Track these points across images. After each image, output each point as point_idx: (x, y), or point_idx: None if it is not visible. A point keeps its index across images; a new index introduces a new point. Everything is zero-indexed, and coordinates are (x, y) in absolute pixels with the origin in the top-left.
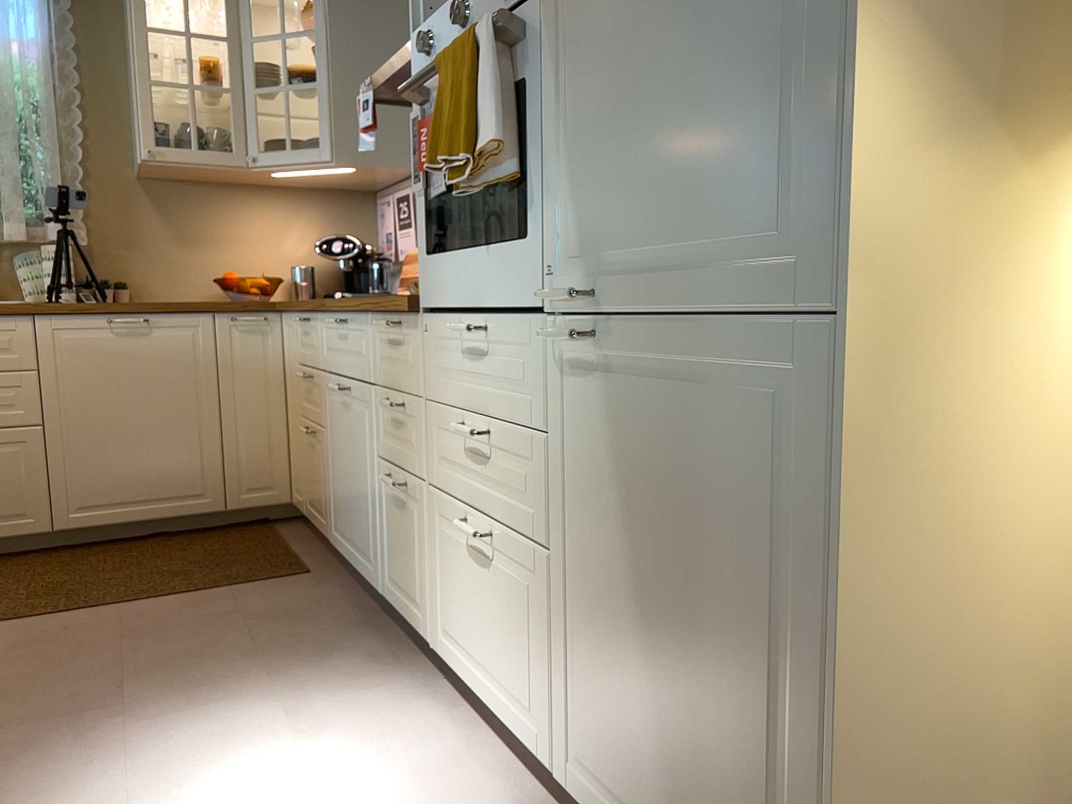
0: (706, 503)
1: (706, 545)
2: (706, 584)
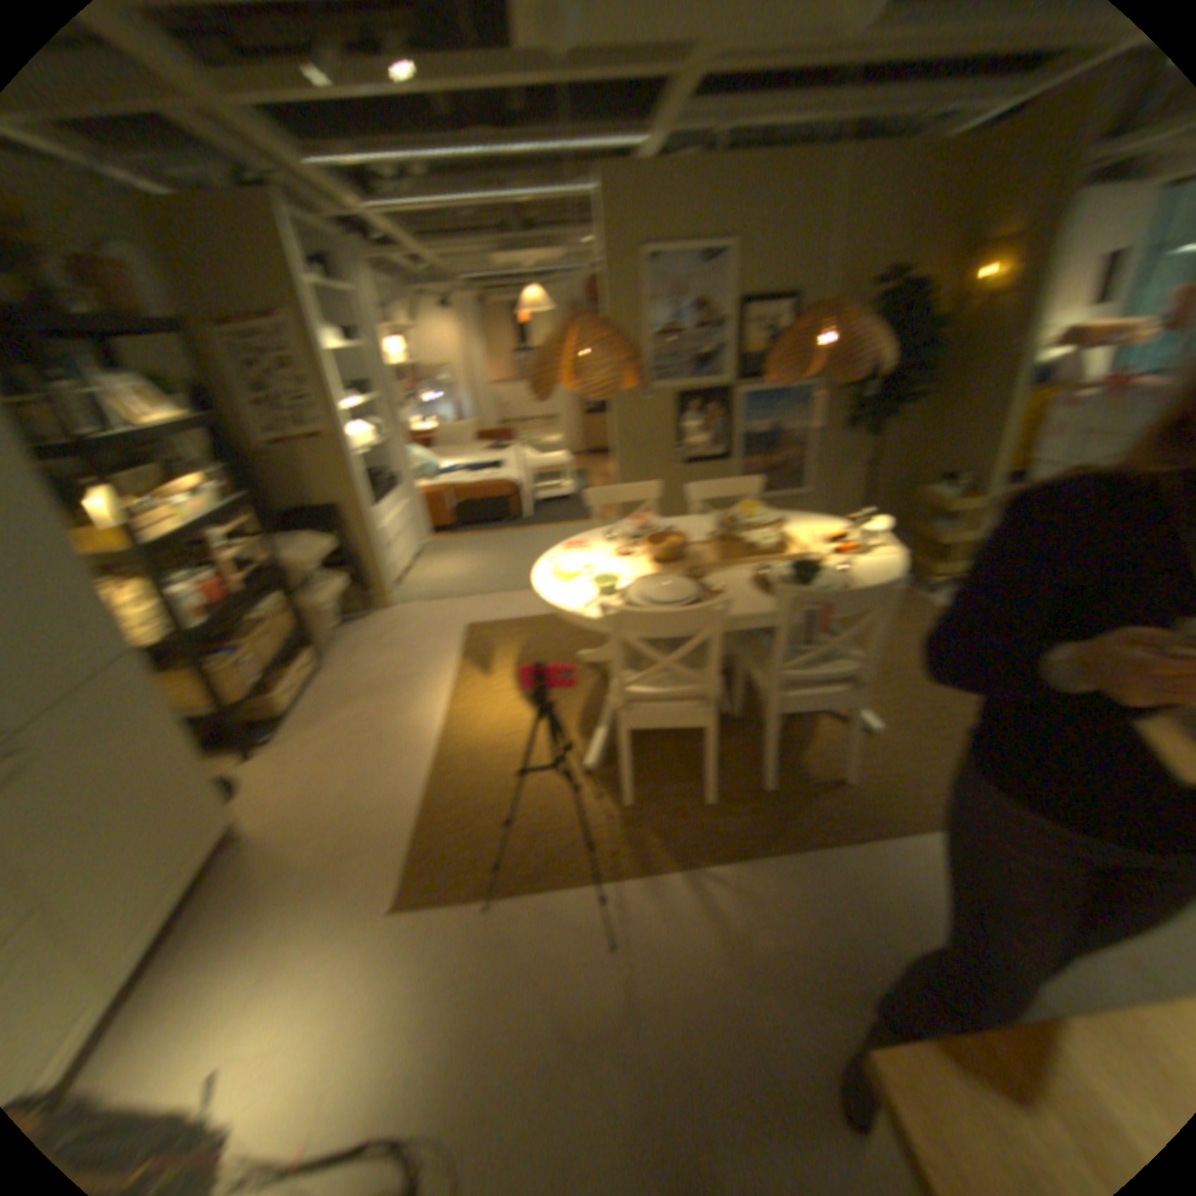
0: (106, 756)
1: (115, 768)
2: (123, 780)
